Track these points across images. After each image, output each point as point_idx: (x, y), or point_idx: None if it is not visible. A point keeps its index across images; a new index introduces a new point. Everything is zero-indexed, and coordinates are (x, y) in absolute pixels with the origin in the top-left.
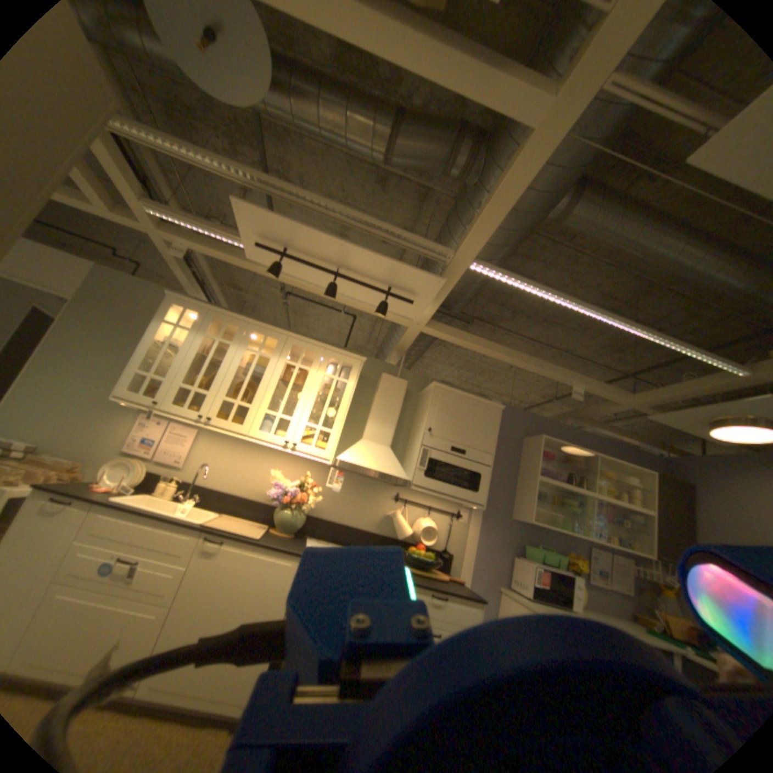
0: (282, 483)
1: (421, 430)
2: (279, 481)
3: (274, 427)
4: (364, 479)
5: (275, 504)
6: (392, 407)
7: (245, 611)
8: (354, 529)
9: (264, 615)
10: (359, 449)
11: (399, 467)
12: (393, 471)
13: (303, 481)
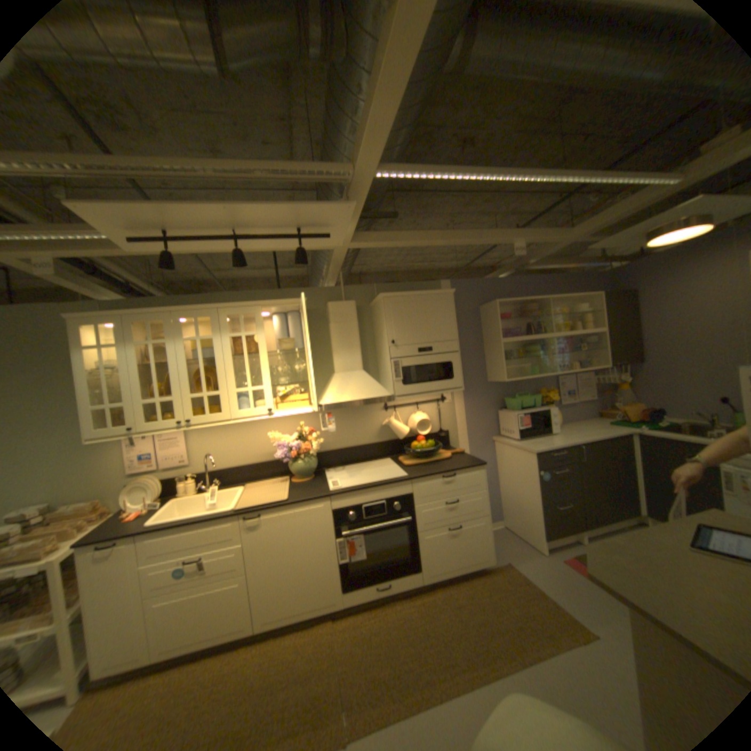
0: (283, 440)
1: (386, 345)
2: (280, 439)
3: (252, 399)
4: (352, 403)
5: (287, 460)
6: (351, 332)
7: (305, 551)
8: (361, 446)
9: (320, 547)
10: (338, 386)
11: (379, 386)
12: (376, 393)
13: (300, 431)
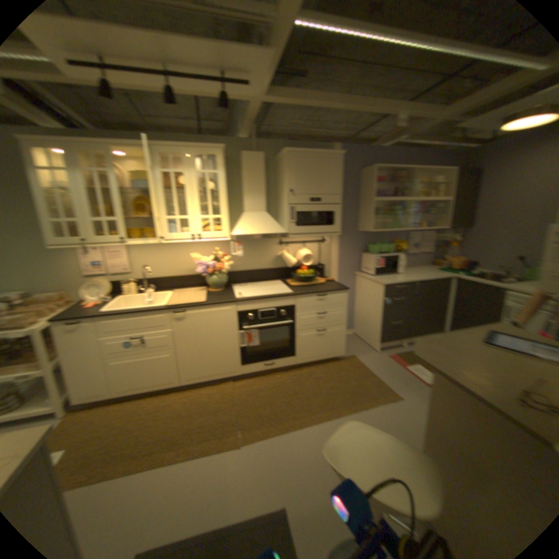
0: (201, 260)
1: (284, 193)
2: (198, 259)
3: (177, 226)
4: (254, 237)
5: (203, 275)
6: (257, 179)
7: (215, 336)
8: (258, 270)
9: (226, 335)
10: (244, 221)
11: (276, 225)
12: (273, 230)
13: (214, 254)
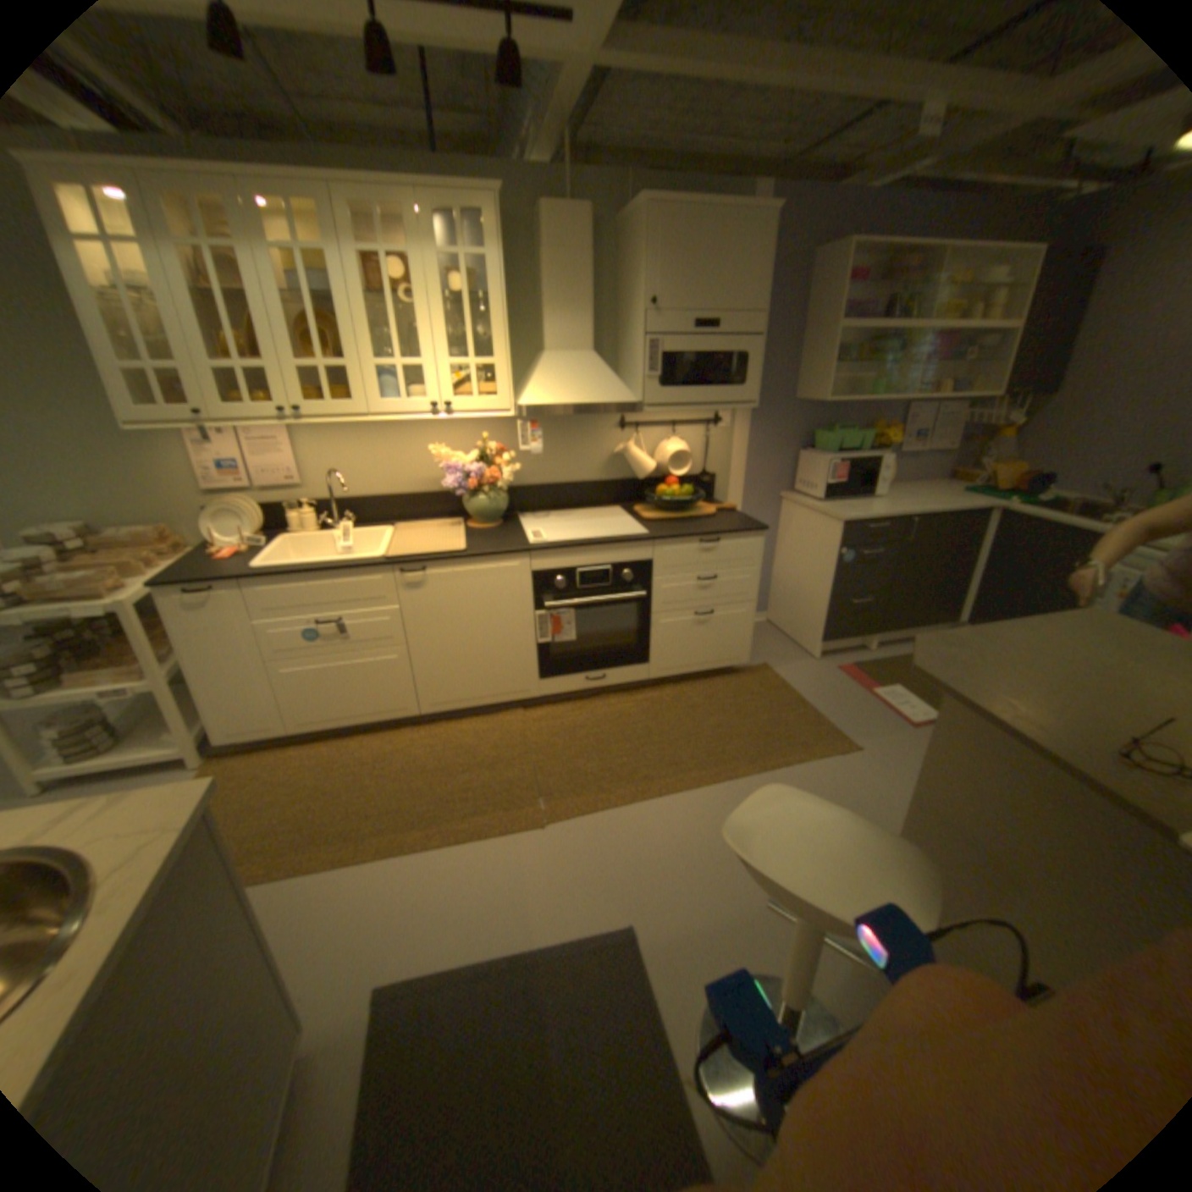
0: (459, 463)
1: (644, 309)
2: (454, 461)
3: (407, 387)
4: (572, 414)
5: (465, 496)
6: (583, 274)
7: (495, 624)
8: (581, 487)
9: (517, 622)
10: (553, 377)
11: (623, 386)
12: (617, 397)
13: (487, 451)
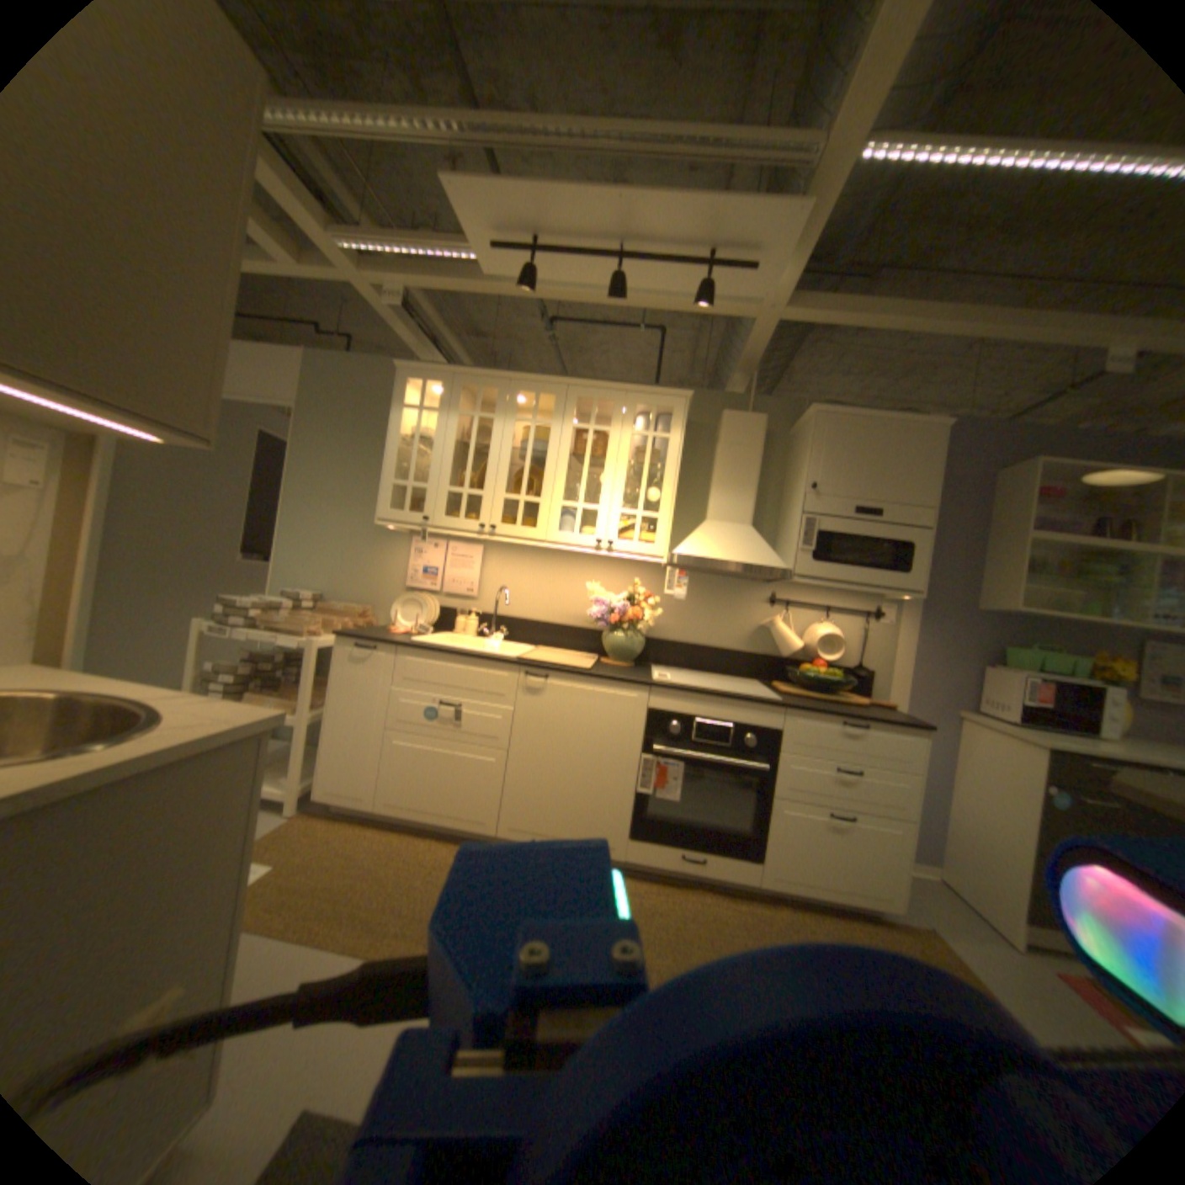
0: (603, 597)
1: (799, 490)
2: (599, 595)
3: (577, 524)
4: (718, 578)
5: (600, 625)
6: (747, 461)
7: (592, 750)
8: (714, 648)
9: (615, 754)
10: (703, 535)
11: (770, 551)
12: (762, 558)
13: (630, 591)
